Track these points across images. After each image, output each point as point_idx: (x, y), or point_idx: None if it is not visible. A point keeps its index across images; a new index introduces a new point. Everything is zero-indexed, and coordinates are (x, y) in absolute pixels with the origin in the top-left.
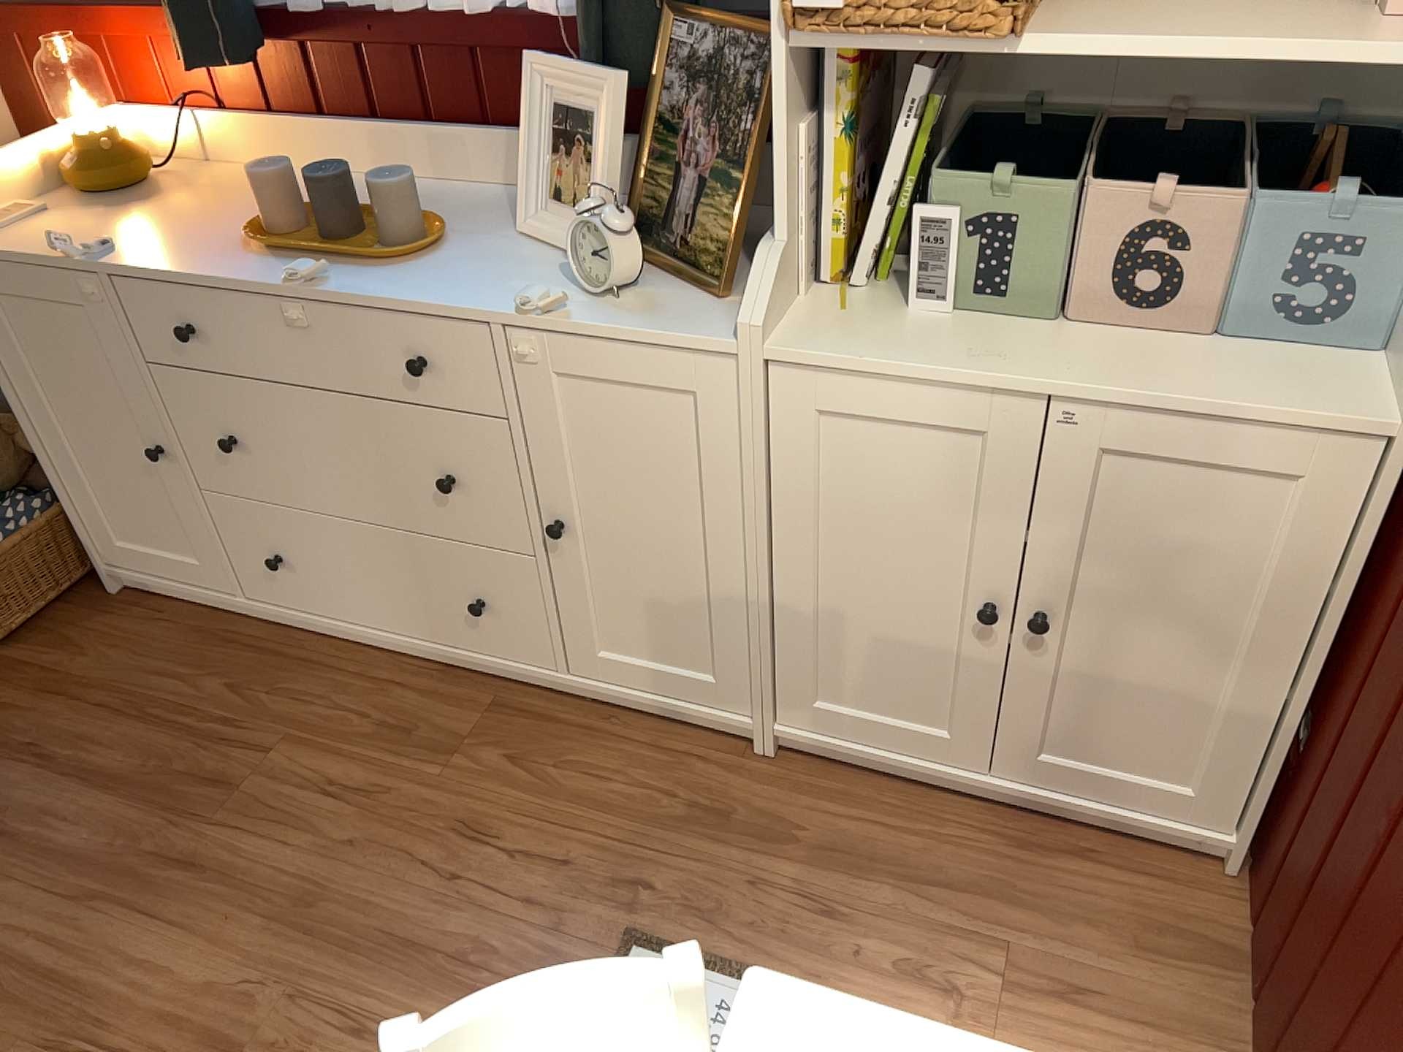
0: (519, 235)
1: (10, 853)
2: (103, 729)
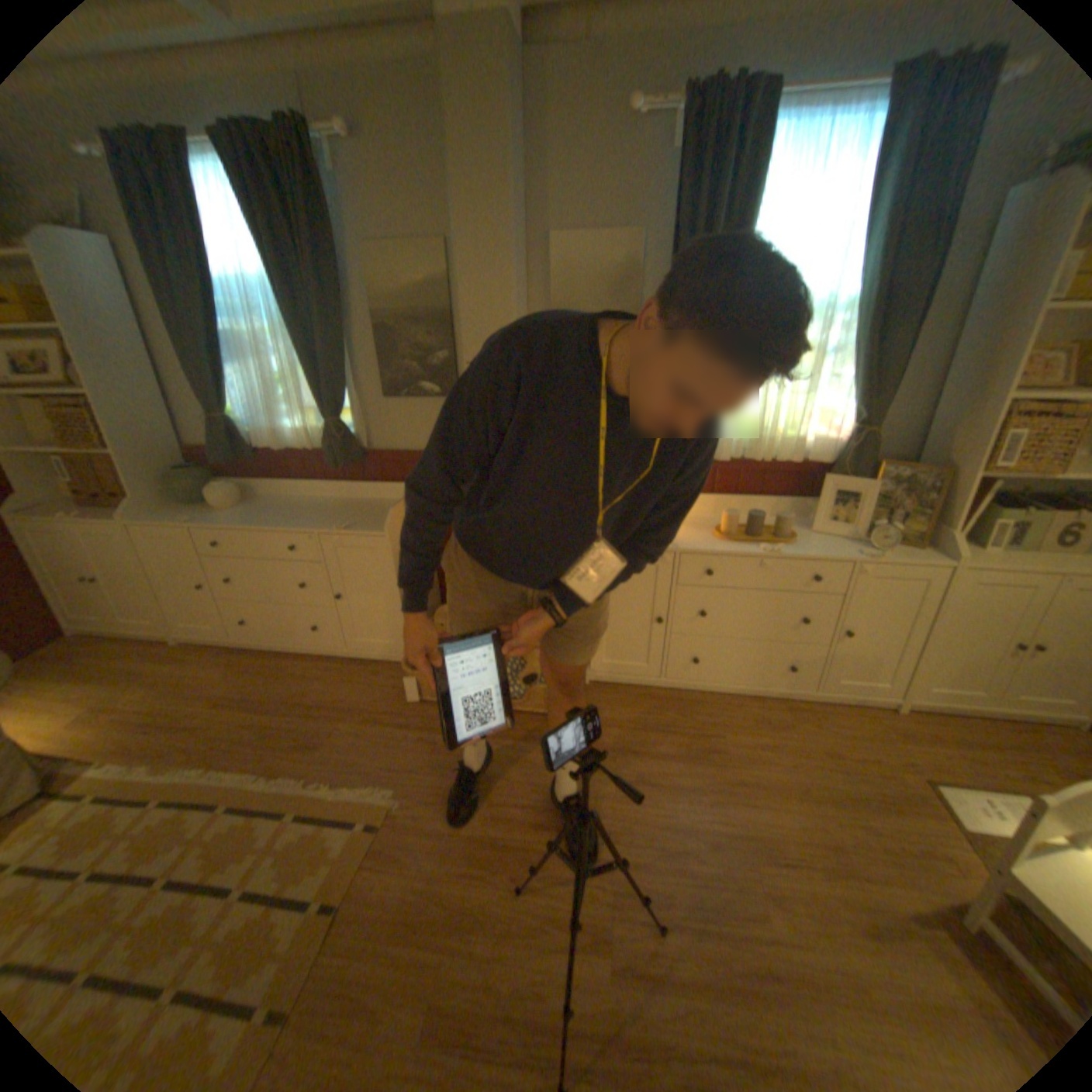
0: (812, 534)
1: (663, 795)
2: (644, 740)
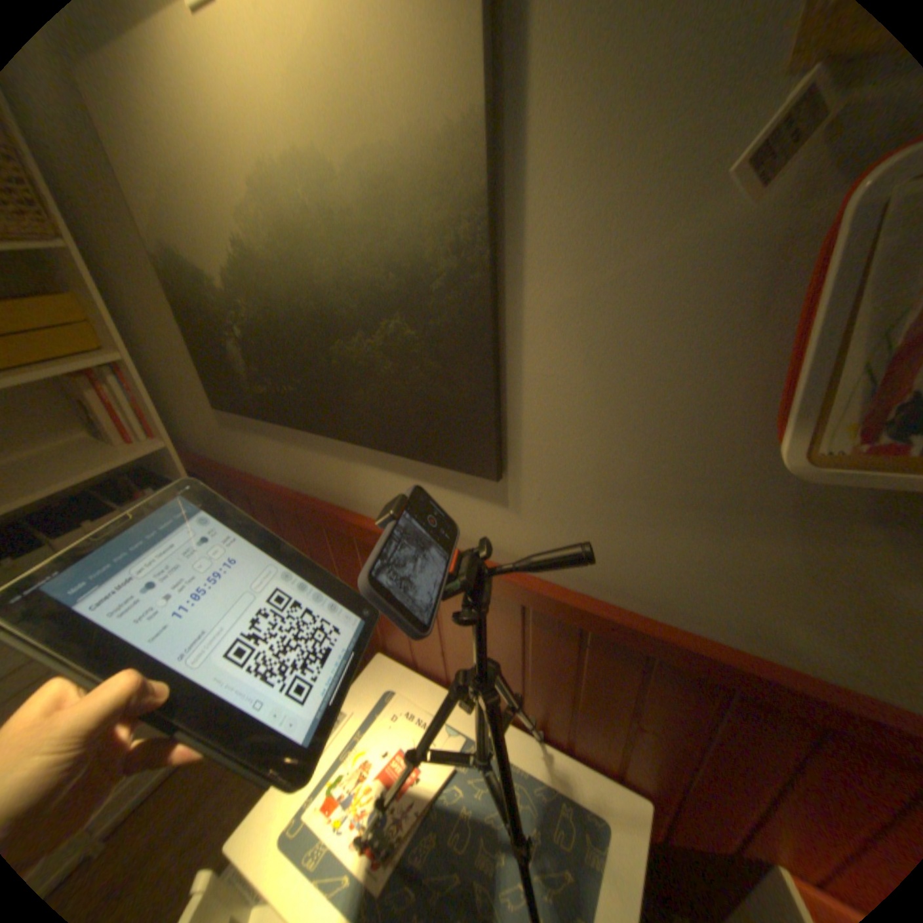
0: None
1: None
2: None
